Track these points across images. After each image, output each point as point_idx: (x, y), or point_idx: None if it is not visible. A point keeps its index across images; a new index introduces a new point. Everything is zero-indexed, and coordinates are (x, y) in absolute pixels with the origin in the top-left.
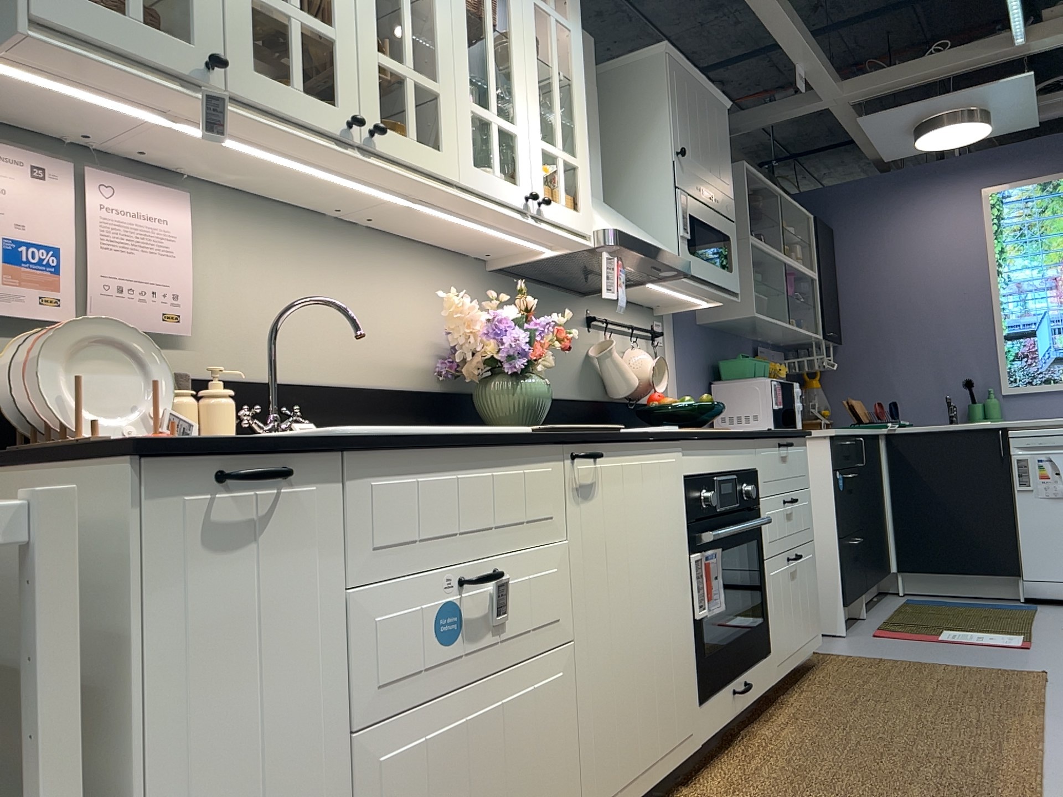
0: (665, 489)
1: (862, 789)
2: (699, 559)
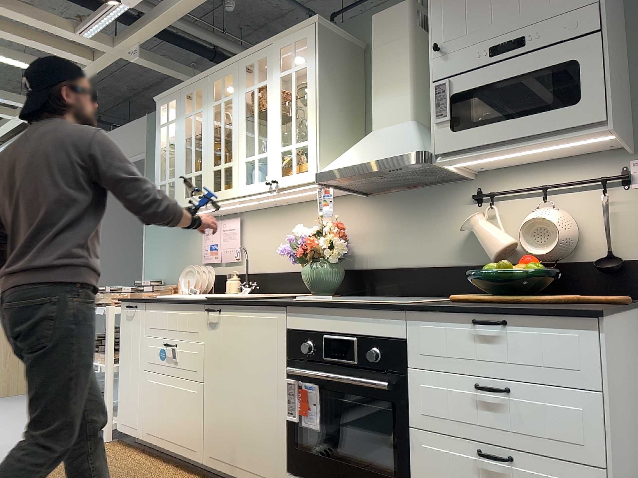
0: (263, 333)
1: None
2: (291, 383)
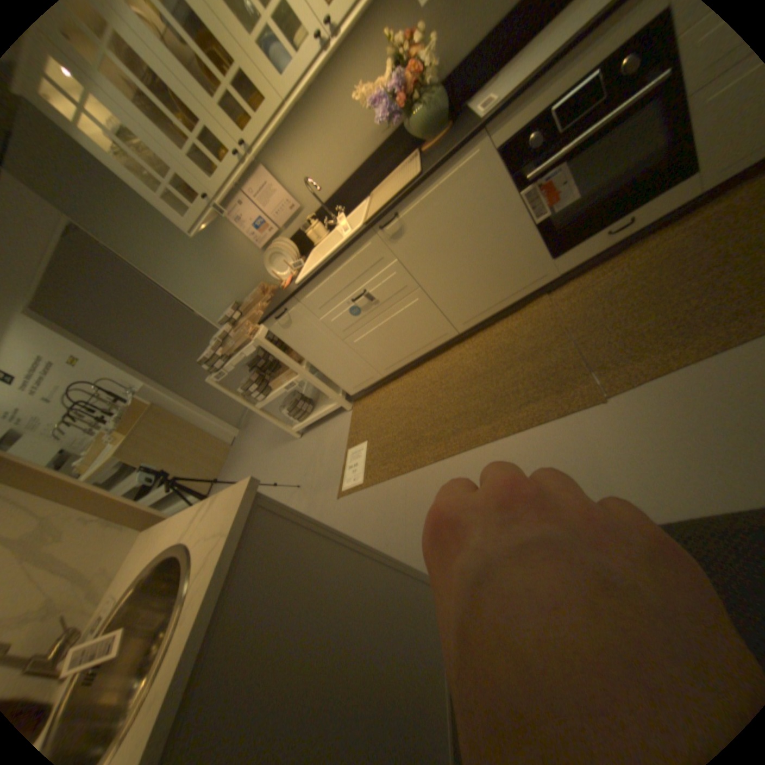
0: (469, 179)
1: (621, 313)
2: (530, 189)
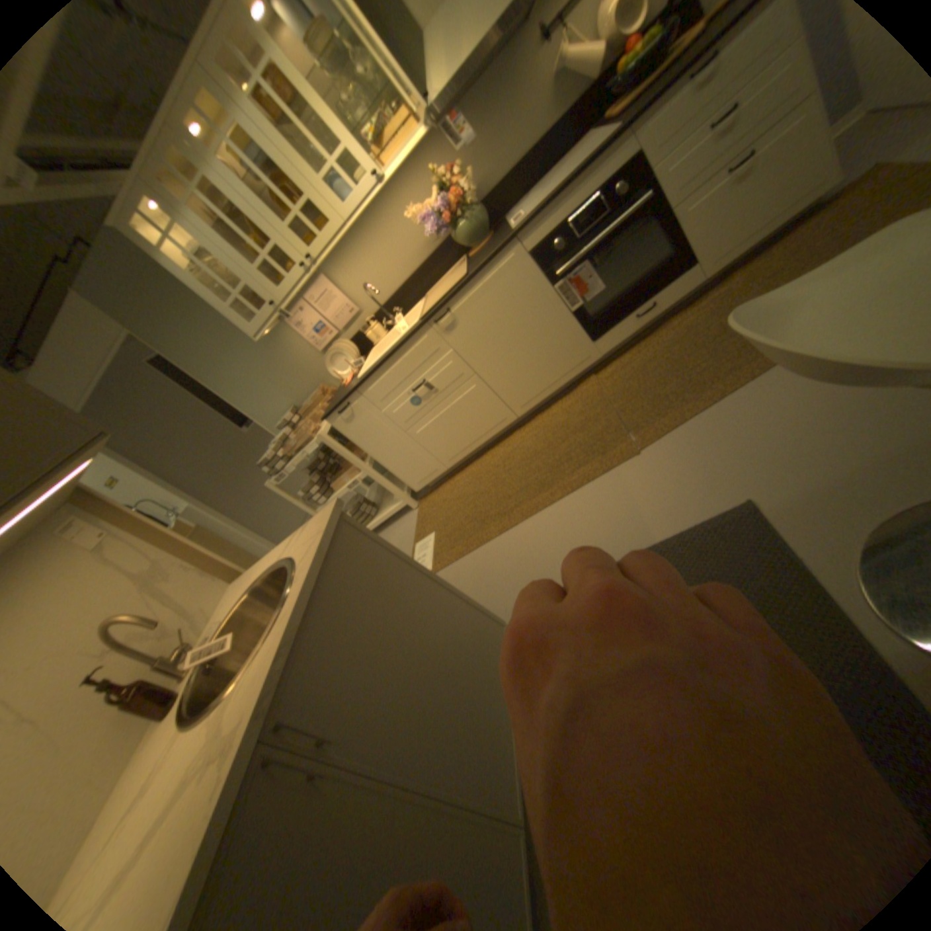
0: (509, 276)
1: (652, 381)
2: (562, 282)
